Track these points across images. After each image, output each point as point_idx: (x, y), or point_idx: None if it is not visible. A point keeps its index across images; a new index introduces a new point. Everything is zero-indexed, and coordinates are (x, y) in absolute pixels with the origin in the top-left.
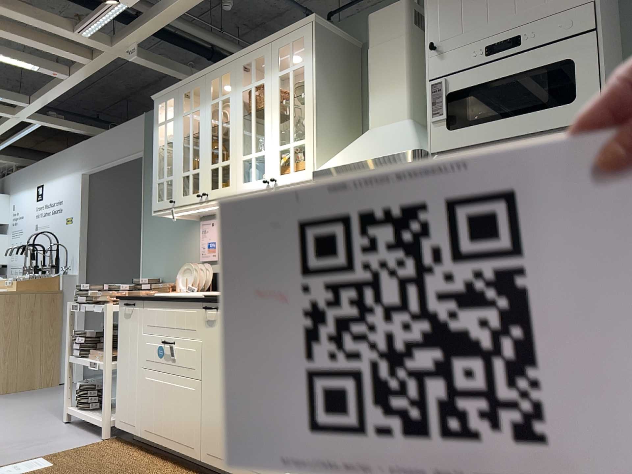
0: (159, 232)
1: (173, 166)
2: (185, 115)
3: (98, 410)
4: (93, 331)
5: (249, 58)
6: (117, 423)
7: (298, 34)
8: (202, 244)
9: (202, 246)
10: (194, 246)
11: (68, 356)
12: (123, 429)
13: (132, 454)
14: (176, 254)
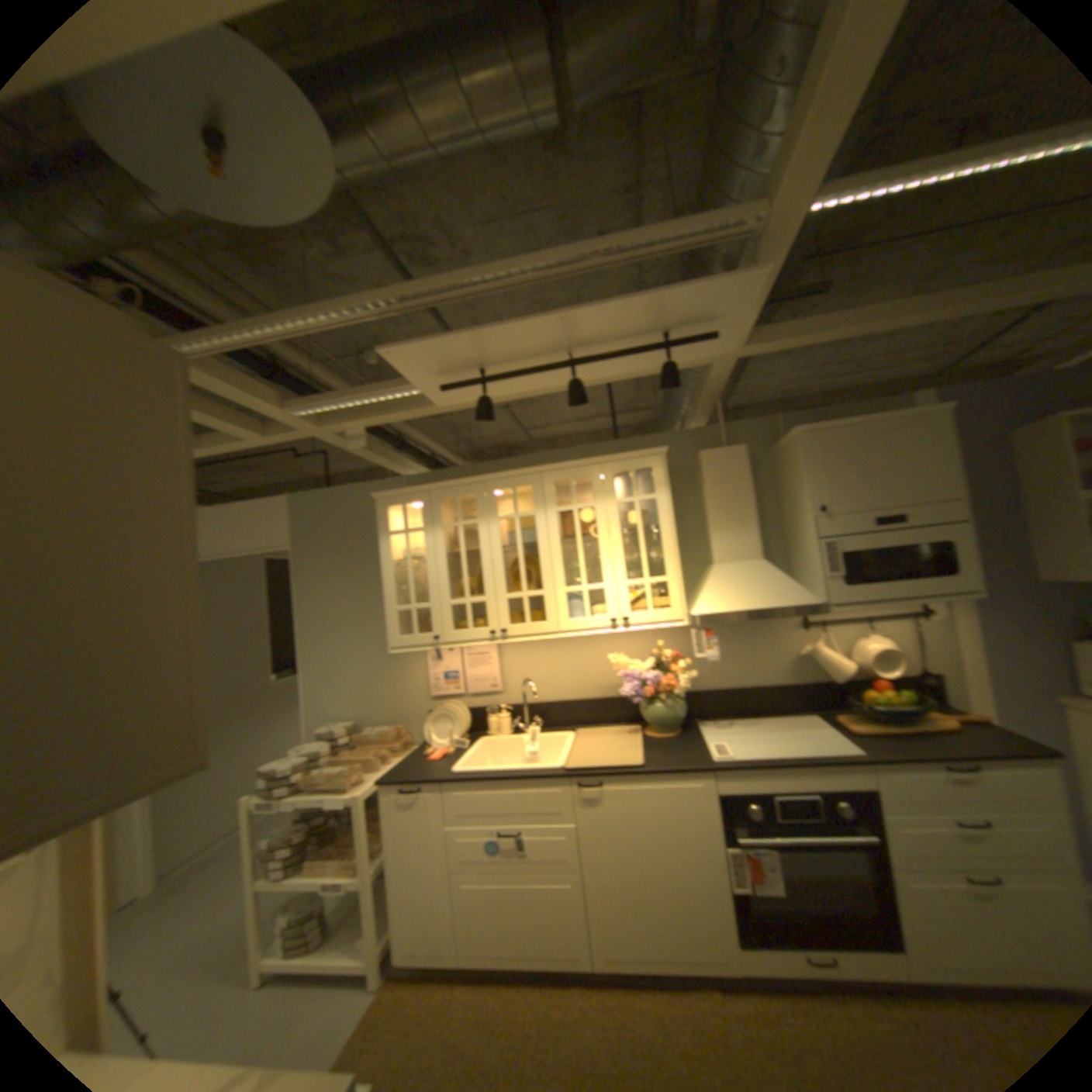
0: (341, 659)
1: (433, 591)
2: (450, 527)
3: (318, 948)
4: (294, 834)
5: (566, 474)
6: (399, 962)
7: (645, 462)
8: (437, 676)
9: (437, 677)
10: (417, 677)
11: (253, 885)
12: (414, 968)
13: (457, 1001)
14: (380, 689)
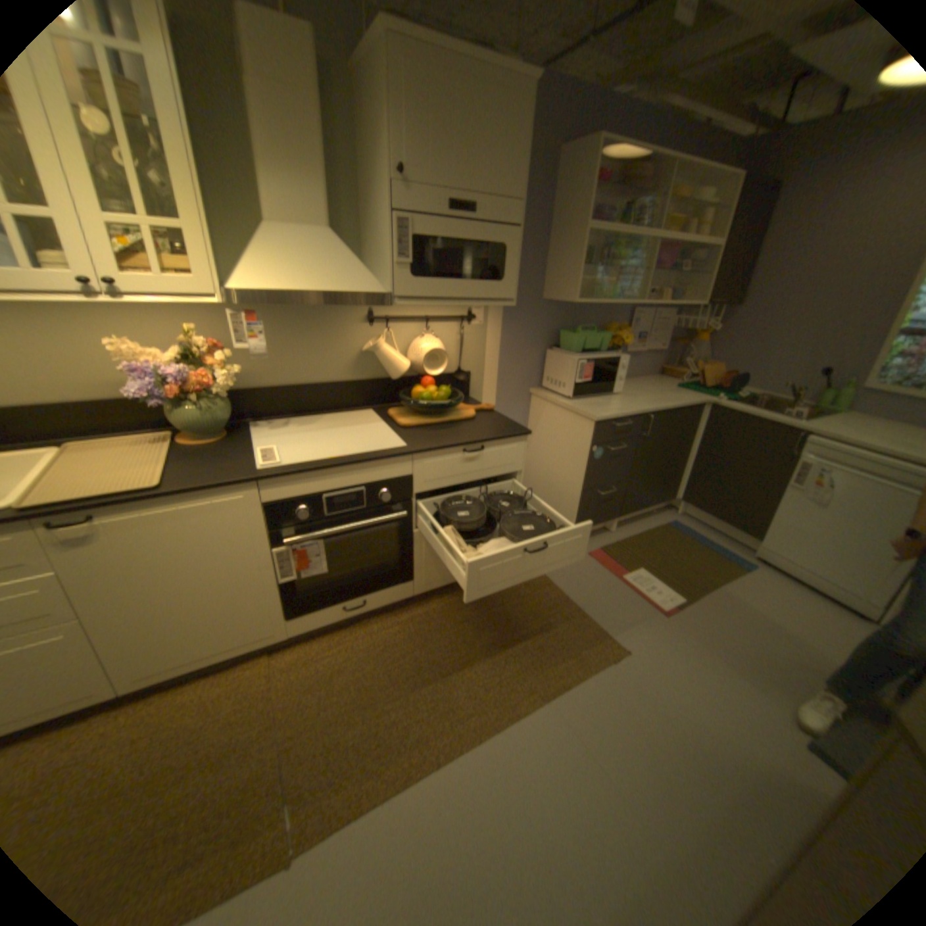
0: None
1: None
2: None
3: None
4: None
5: None
6: None
7: None
8: None
9: None
10: None
11: None
12: None
13: None
14: None
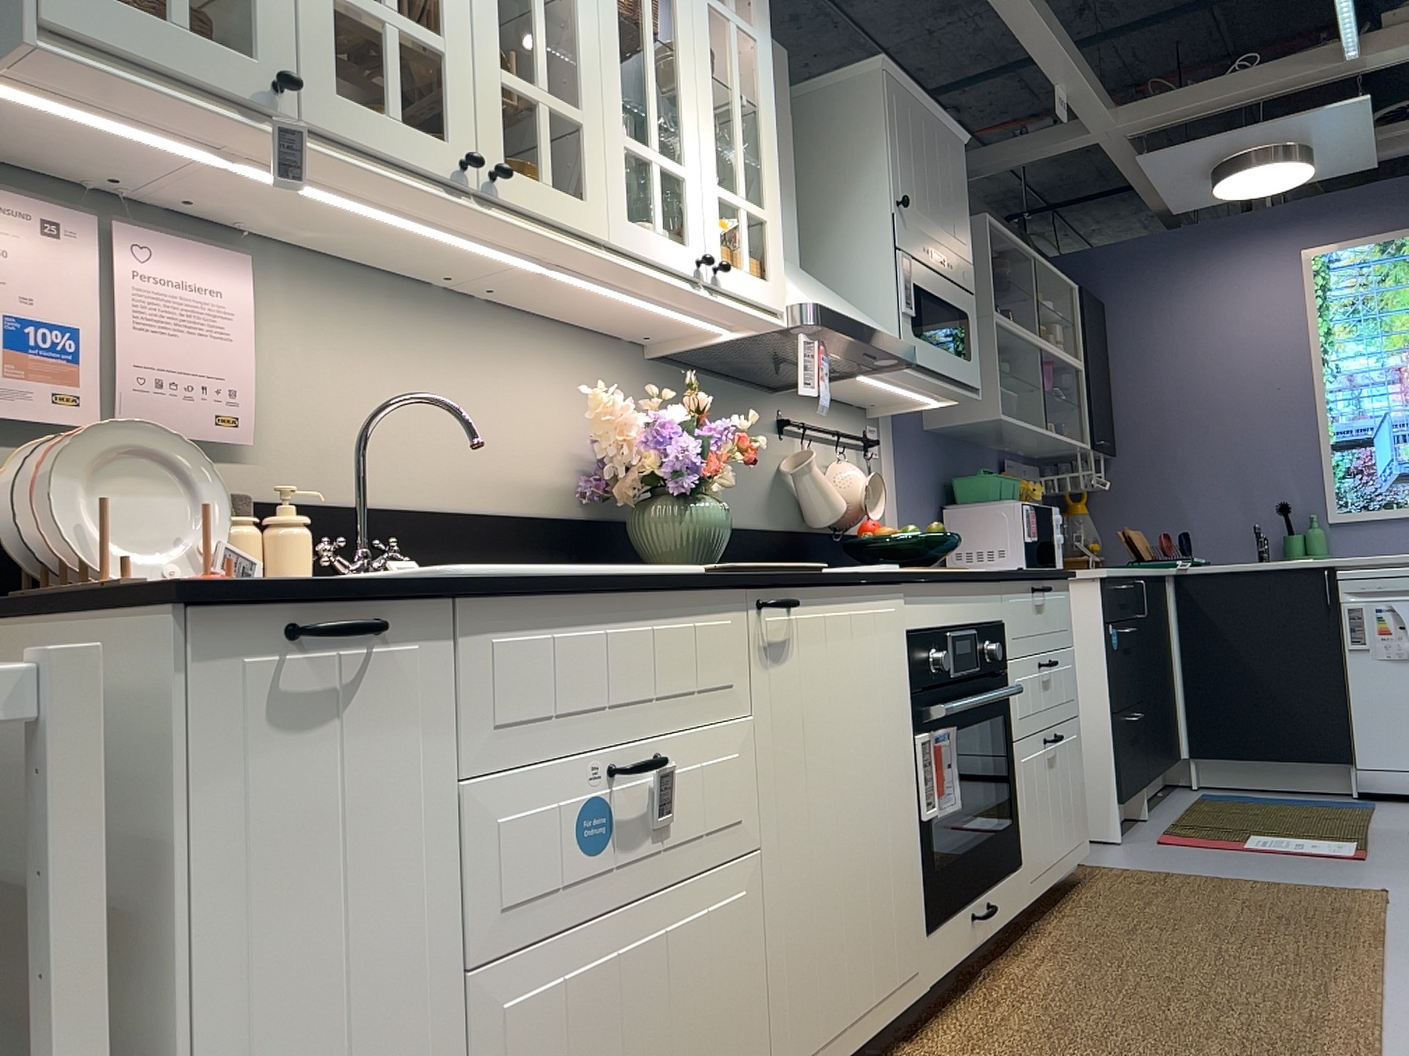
0: None
1: None
2: None
3: None
4: None
5: None
6: None
7: None
8: None
9: None
10: None
11: None
12: None
13: None
14: None
